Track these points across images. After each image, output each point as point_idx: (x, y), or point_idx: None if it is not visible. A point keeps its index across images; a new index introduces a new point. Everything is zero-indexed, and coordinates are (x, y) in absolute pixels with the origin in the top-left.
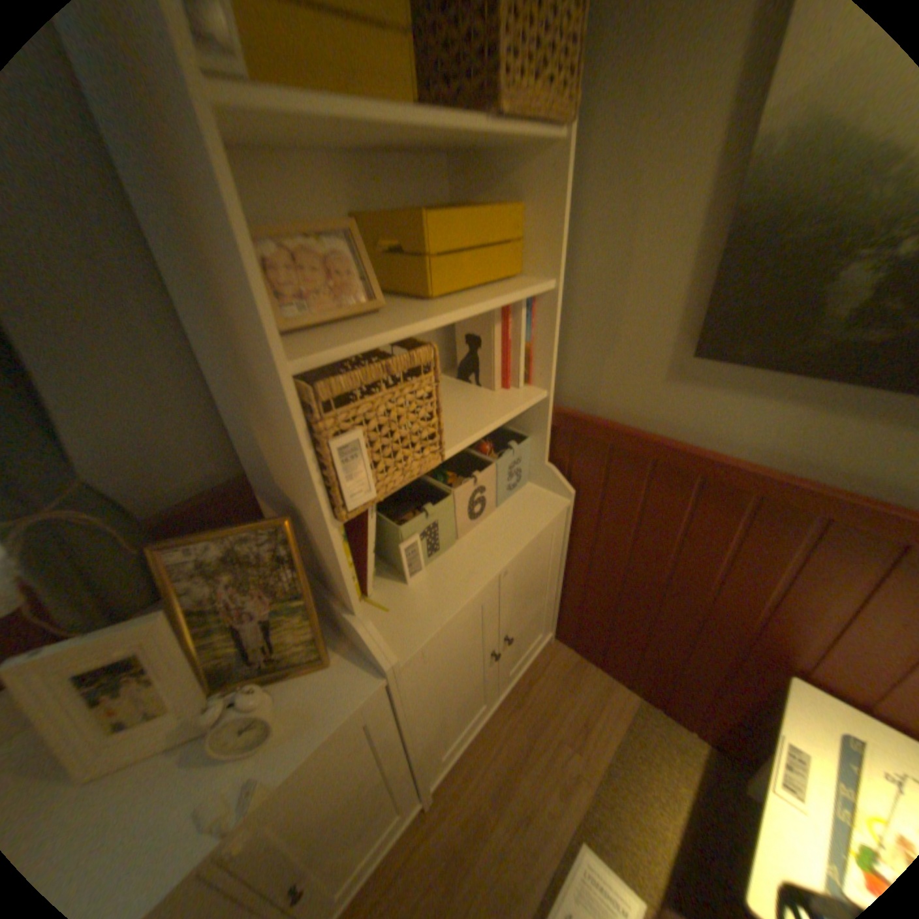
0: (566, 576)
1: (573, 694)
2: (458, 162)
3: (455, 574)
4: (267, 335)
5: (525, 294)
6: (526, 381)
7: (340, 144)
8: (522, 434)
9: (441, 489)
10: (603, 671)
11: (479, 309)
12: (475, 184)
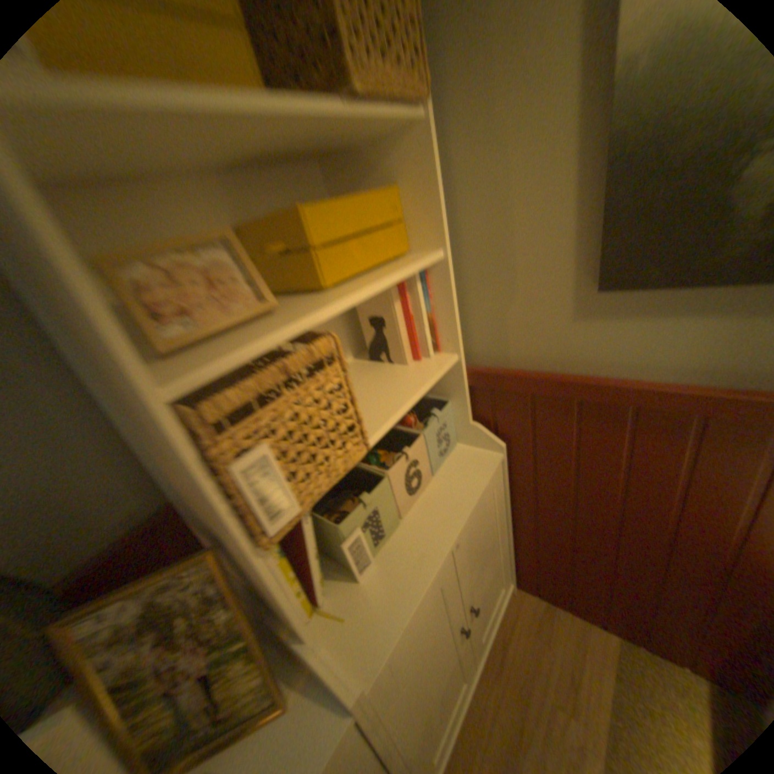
0: (515, 525)
1: (550, 646)
2: (329, 162)
3: (406, 560)
4: (118, 360)
5: (417, 265)
6: (435, 347)
7: (204, 158)
8: (442, 398)
9: (374, 472)
10: (573, 614)
11: (374, 287)
12: (348, 178)
